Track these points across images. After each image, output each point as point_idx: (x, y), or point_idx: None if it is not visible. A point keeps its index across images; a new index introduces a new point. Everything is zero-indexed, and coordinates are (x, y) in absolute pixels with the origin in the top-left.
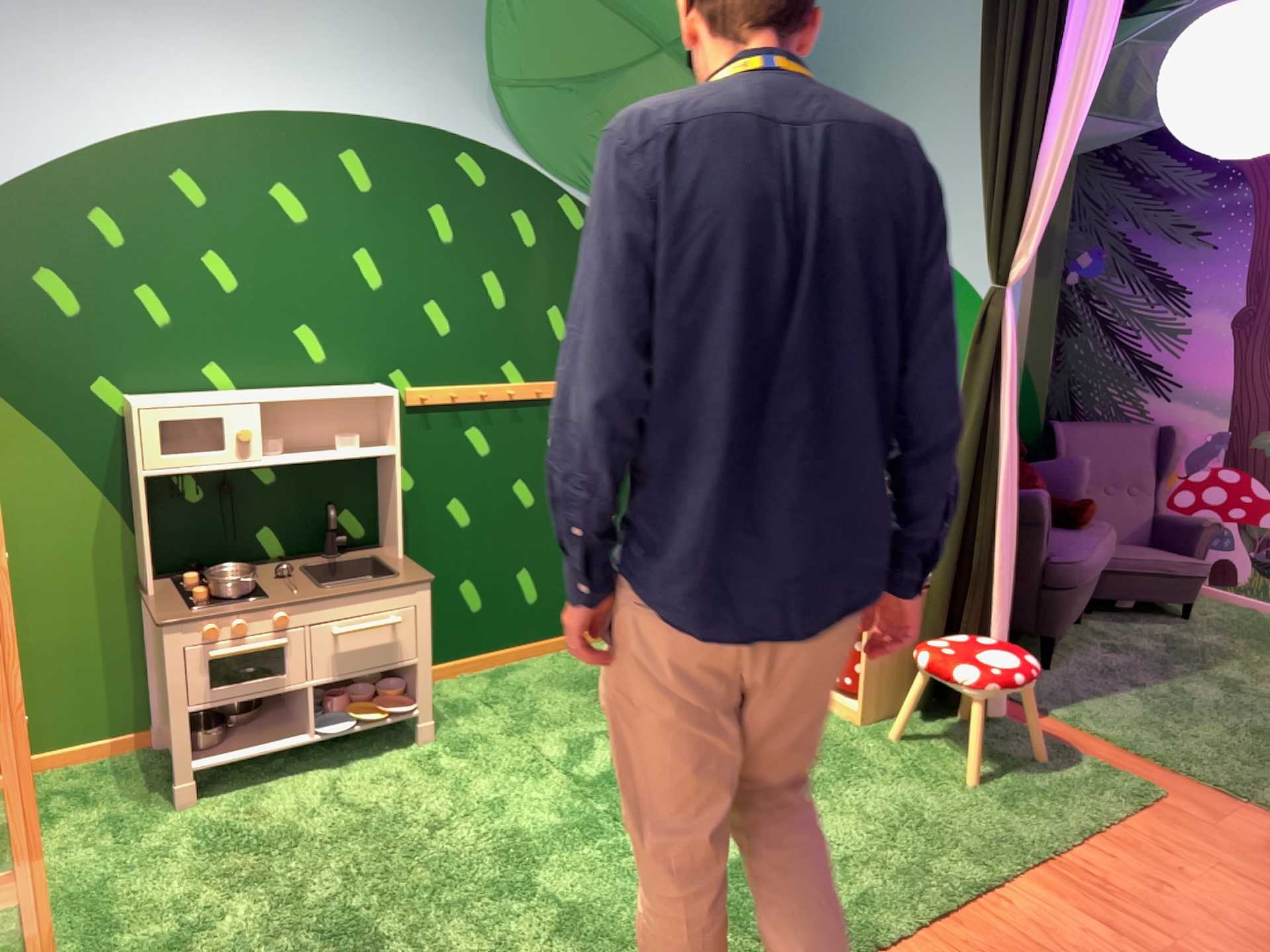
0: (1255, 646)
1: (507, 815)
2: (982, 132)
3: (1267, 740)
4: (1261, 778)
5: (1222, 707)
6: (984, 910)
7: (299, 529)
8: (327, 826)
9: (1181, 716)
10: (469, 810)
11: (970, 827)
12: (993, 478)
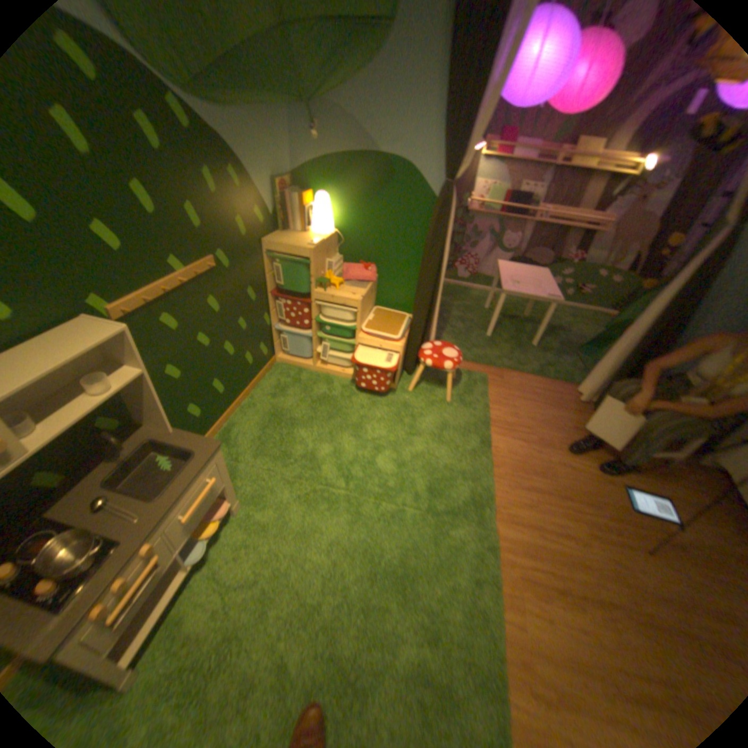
0: (450, 299)
1: (323, 528)
2: (453, 79)
3: (485, 340)
4: (497, 358)
5: (466, 330)
6: (495, 456)
7: (68, 453)
8: (241, 609)
9: (462, 339)
10: (303, 538)
11: (463, 421)
12: (438, 278)
